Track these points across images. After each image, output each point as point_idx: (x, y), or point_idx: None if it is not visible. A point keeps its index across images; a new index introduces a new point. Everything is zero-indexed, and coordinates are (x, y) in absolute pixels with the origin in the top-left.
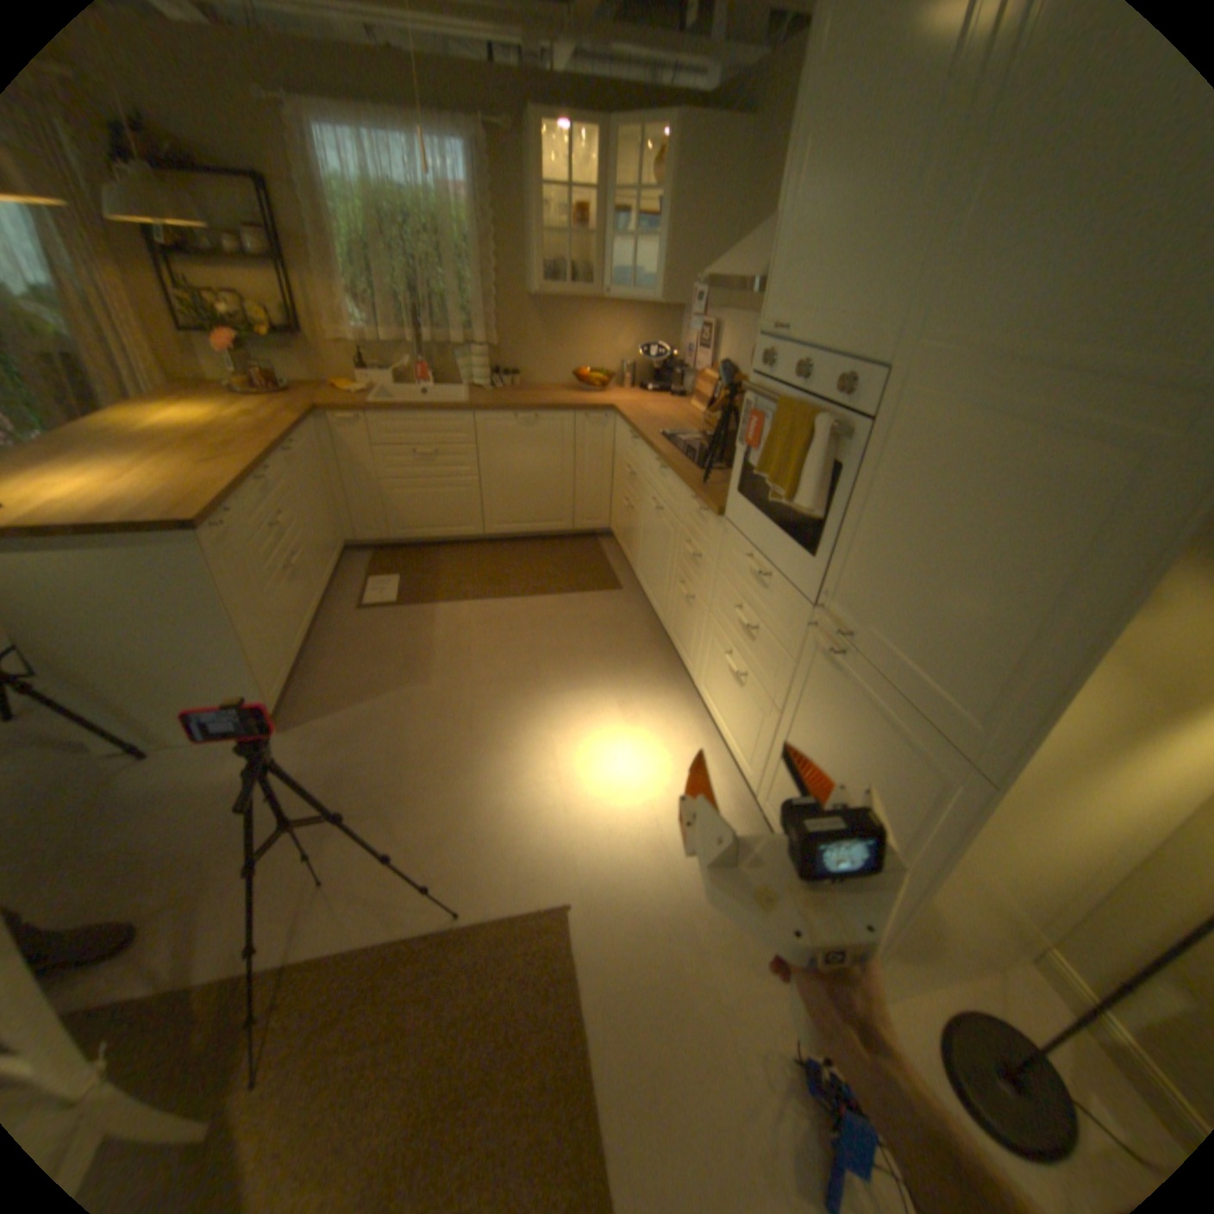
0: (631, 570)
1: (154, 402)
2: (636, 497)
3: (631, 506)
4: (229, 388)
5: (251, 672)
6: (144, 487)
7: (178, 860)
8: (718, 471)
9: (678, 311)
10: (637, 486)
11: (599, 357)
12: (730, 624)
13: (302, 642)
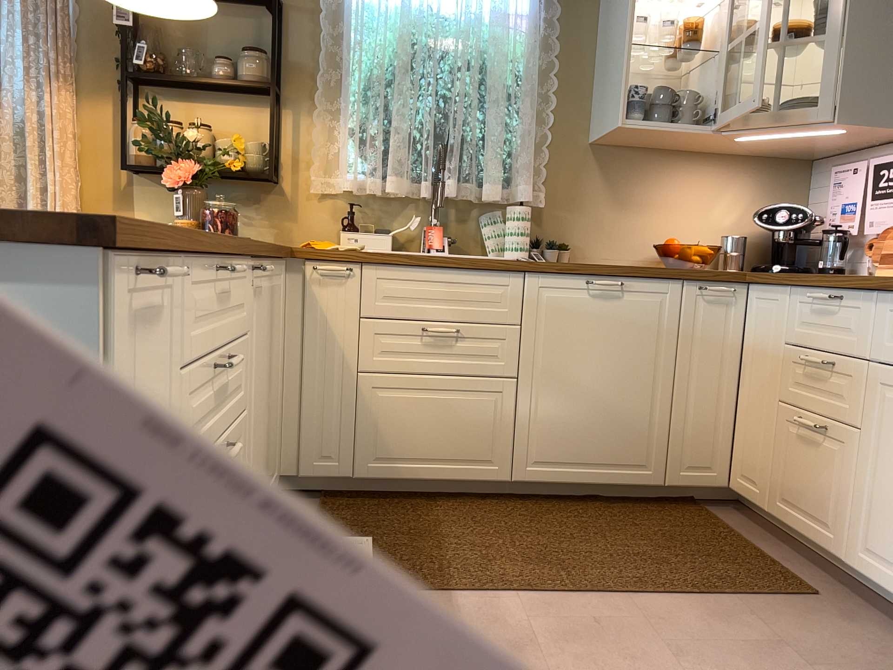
0: (831, 554)
1: None
2: (844, 401)
3: (822, 424)
4: None
5: None
6: None
7: None
8: None
9: (805, 170)
10: (846, 381)
11: (687, 228)
12: None
13: None
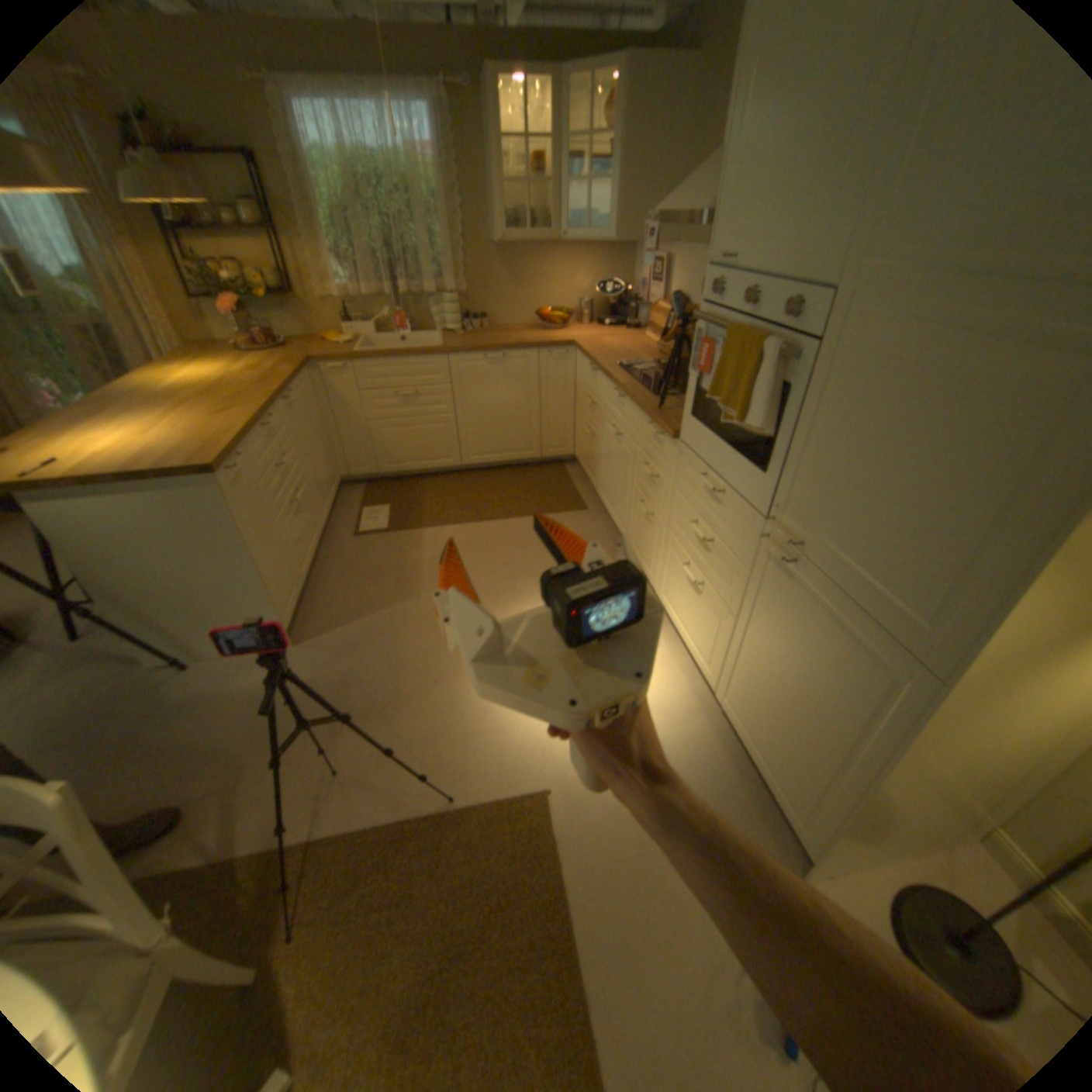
0: (595, 491)
1: (172, 361)
2: (597, 424)
3: (592, 433)
4: (235, 345)
5: (268, 593)
6: (169, 437)
7: (217, 753)
8: (673, 396)
9: (631, 247)
10: (597, 414)
11: (559, 296)
12: (687, 538)
13: (309, 566)
